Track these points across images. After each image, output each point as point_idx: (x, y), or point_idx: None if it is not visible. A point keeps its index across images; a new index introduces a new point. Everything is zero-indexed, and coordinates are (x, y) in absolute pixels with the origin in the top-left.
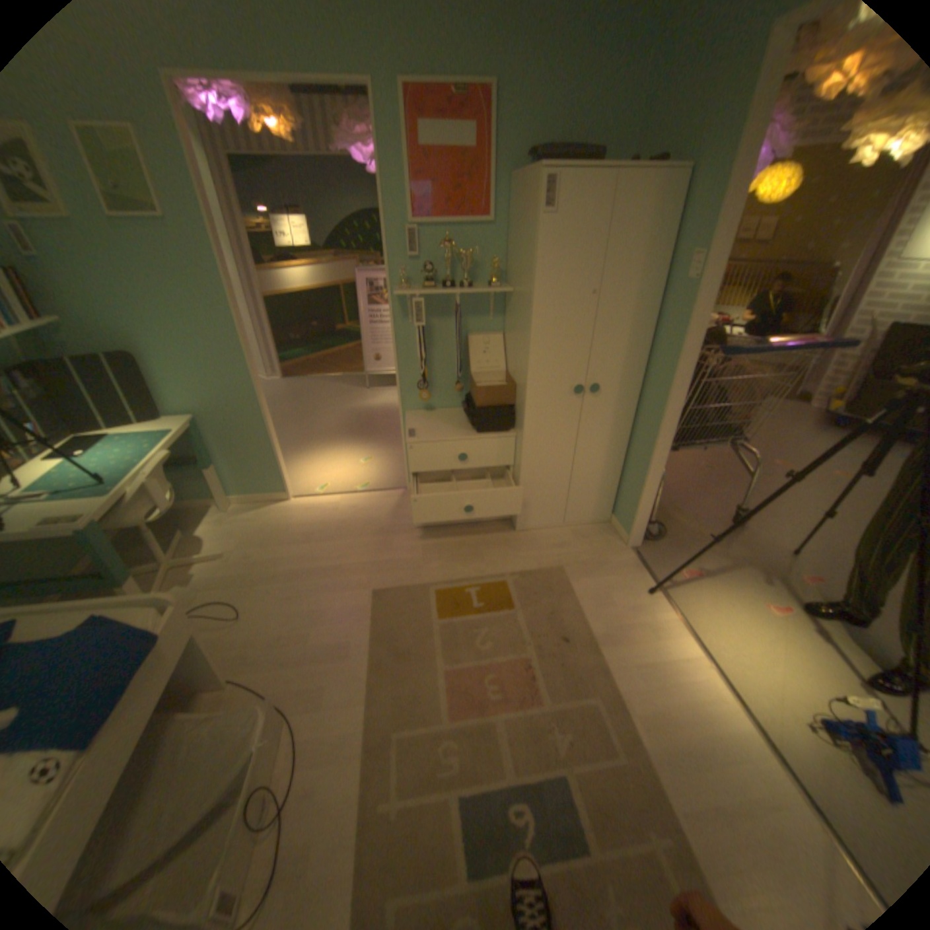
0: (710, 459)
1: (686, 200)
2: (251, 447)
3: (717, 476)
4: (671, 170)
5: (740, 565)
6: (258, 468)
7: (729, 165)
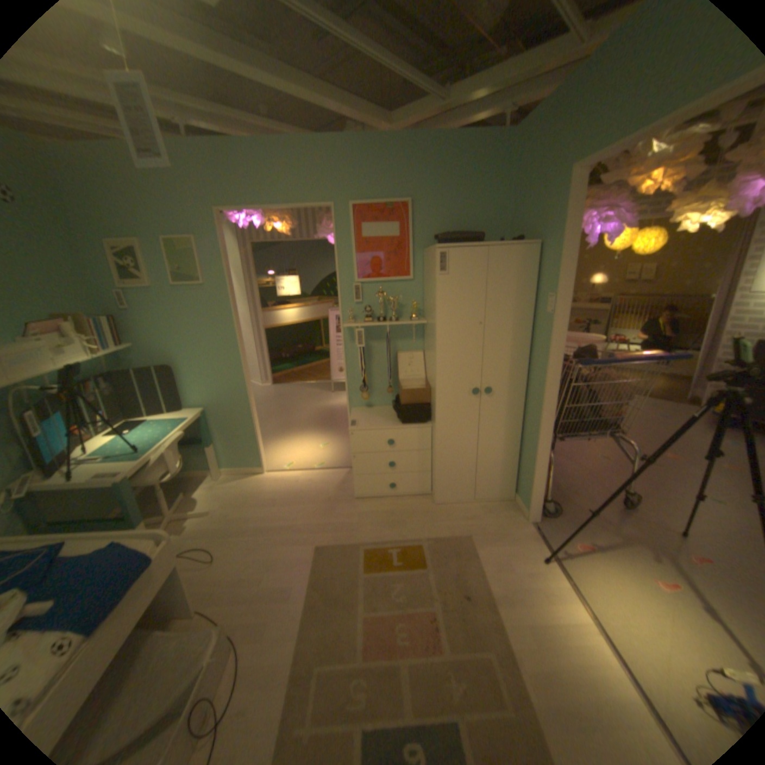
0: (607, 451)
1: (540, 263)
2: (241, 432)
3: (613, 466)
4: (526, 245)
5: (631, 543)
6: (244, 448)
7: (561, 241)
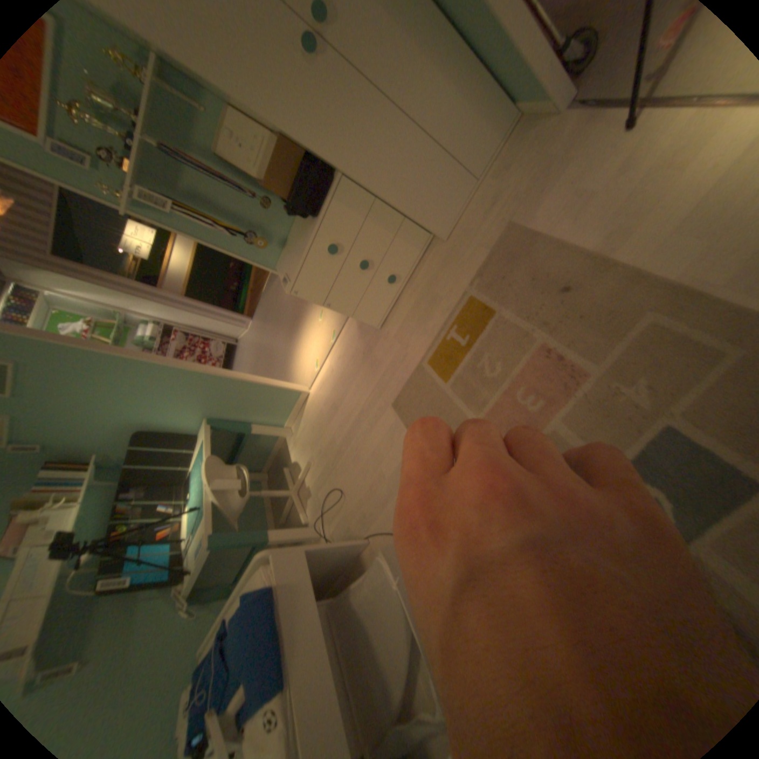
0: None
1: None
2: (250, 393)
3: None
4: None
5: None
6: (270, 397)
7: None
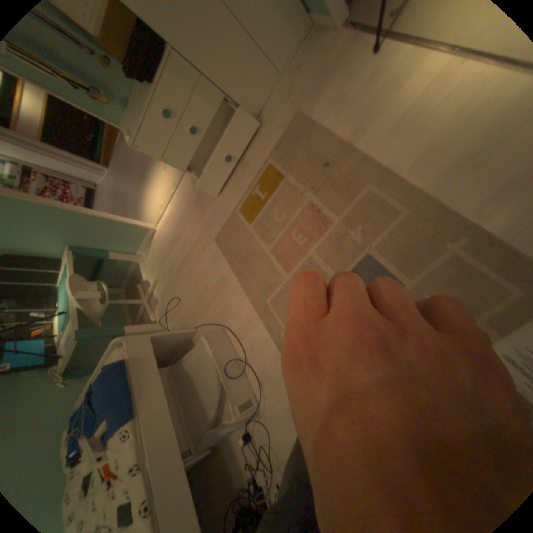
0: None
1: None
2: (105, 228)
3: None
4: None
5: None
6: (123, 232)
7: None
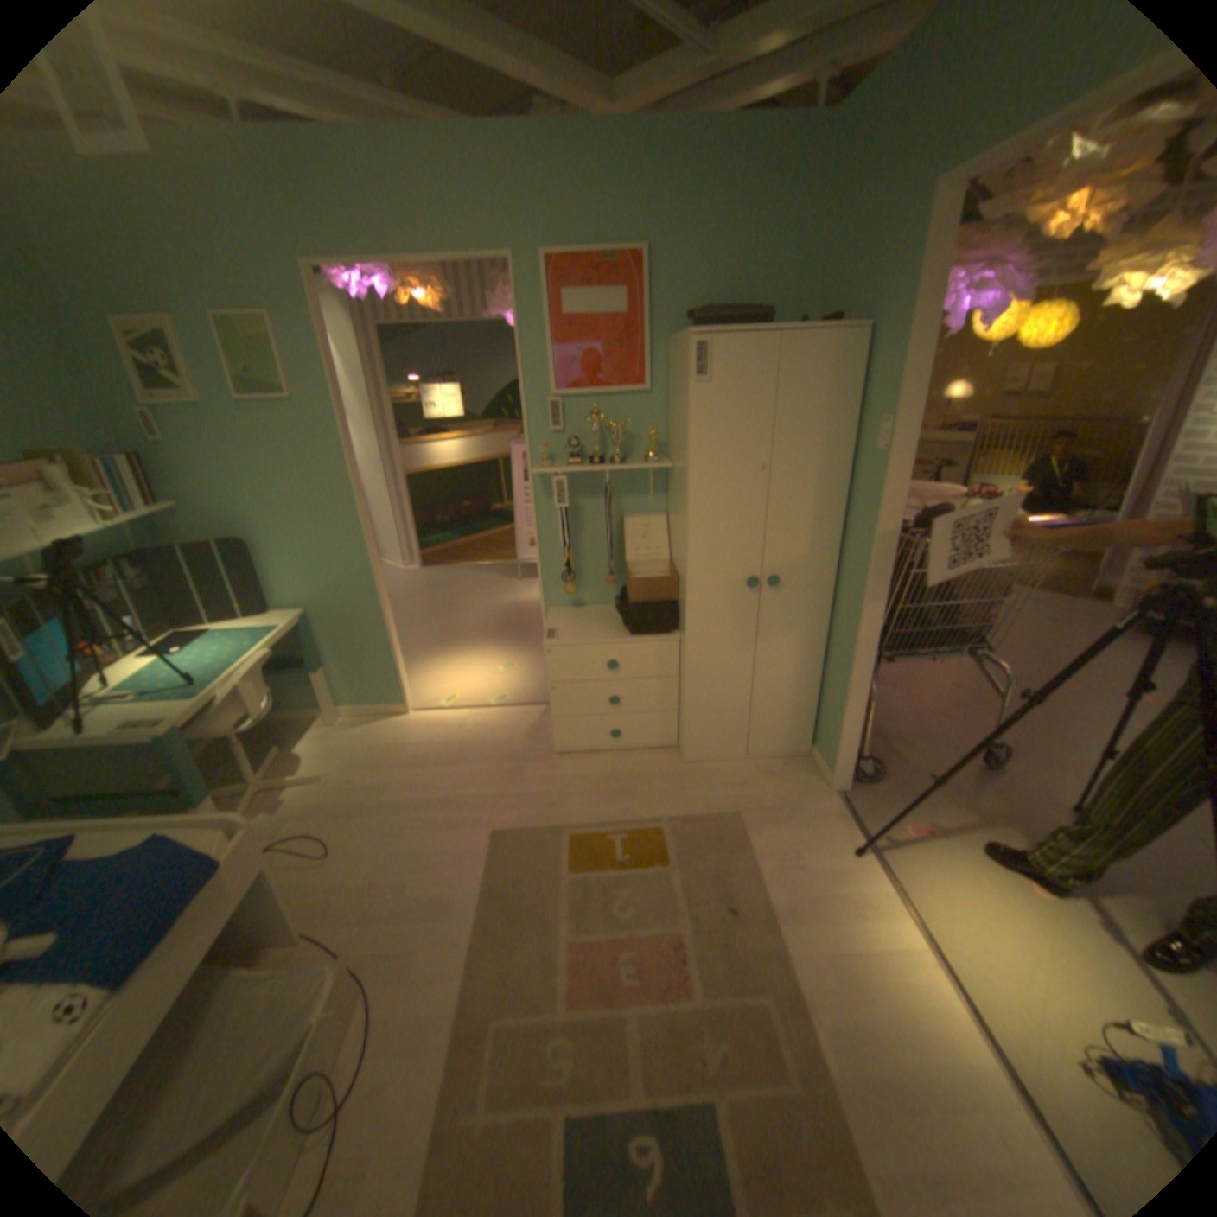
0: (959, 676)
1: (869, 362)
2: (368, 649)
3: (967, 699)
4: (845, 330)
5: (992, 823)
6: (374, 674)
7: (908, 323)
